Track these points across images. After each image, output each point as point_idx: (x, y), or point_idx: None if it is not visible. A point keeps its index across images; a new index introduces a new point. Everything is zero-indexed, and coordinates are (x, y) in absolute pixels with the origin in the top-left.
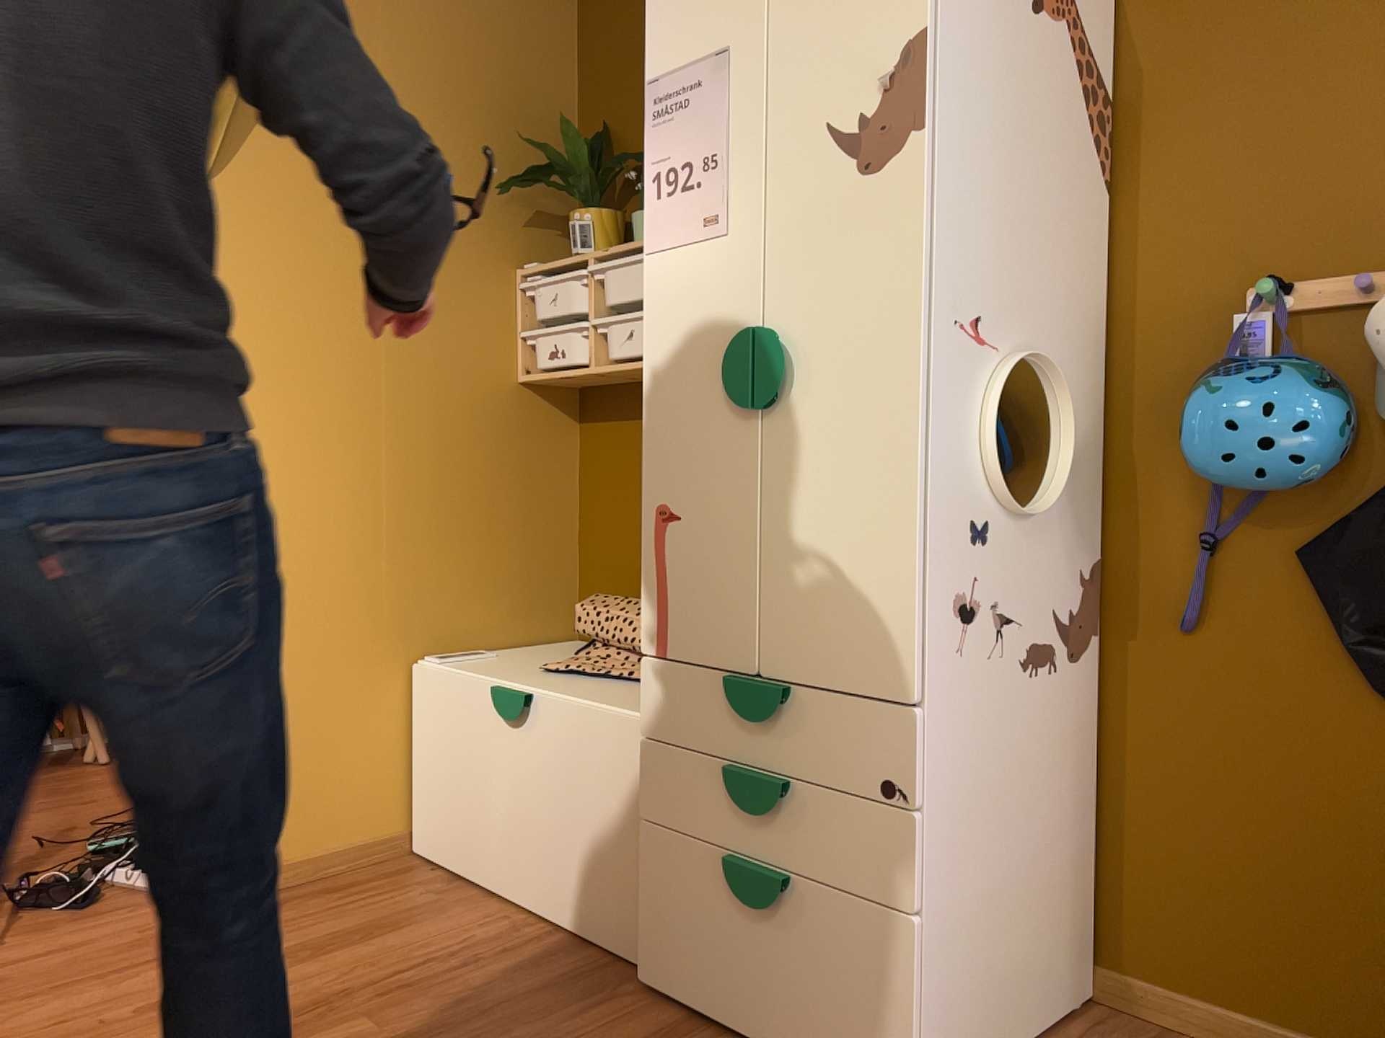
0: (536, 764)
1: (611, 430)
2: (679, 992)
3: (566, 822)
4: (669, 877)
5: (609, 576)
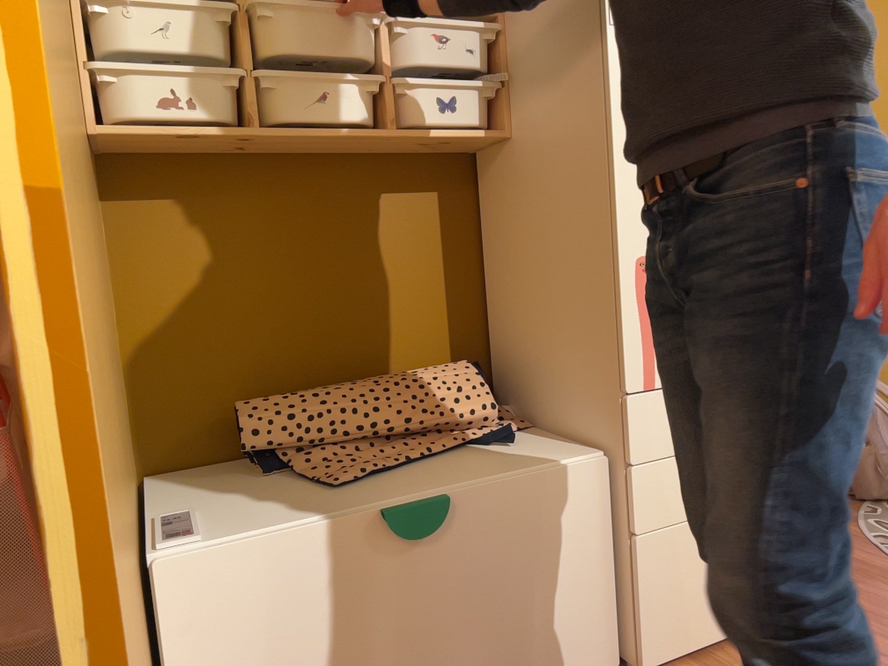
0: (461, 569)
1: (175, 211)
2: (685, 646)
3: (512, 603)
4: (669, 565)
5: (197, 383)
